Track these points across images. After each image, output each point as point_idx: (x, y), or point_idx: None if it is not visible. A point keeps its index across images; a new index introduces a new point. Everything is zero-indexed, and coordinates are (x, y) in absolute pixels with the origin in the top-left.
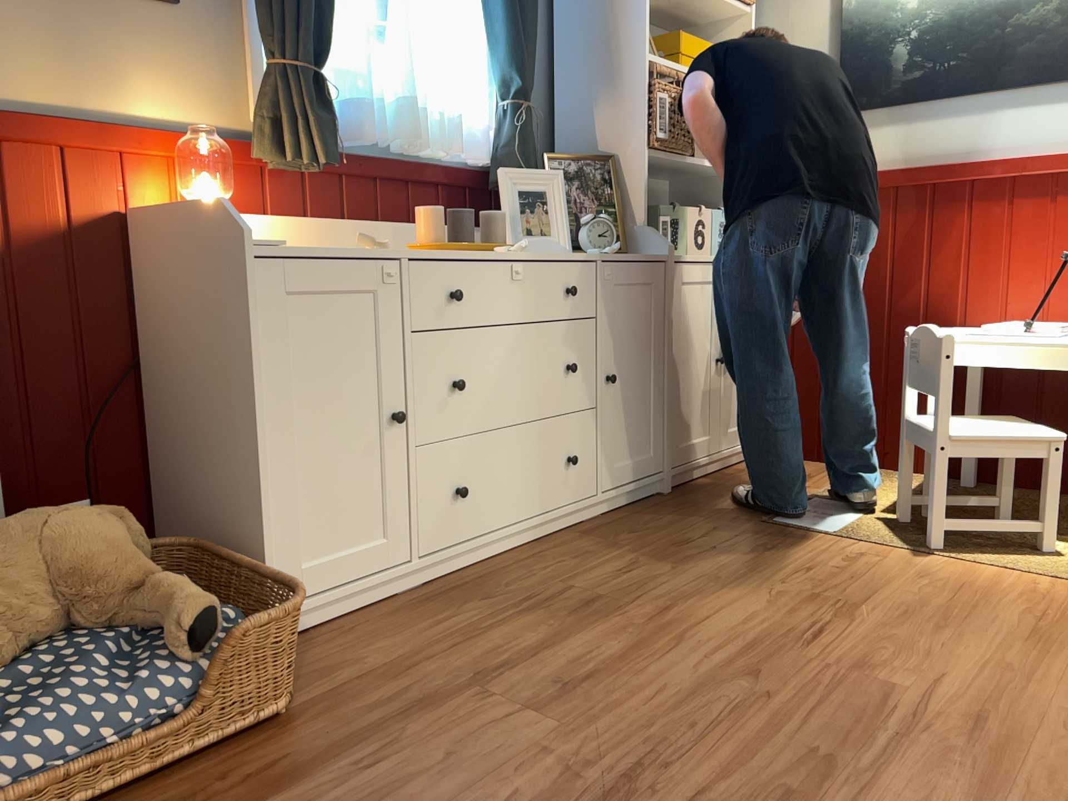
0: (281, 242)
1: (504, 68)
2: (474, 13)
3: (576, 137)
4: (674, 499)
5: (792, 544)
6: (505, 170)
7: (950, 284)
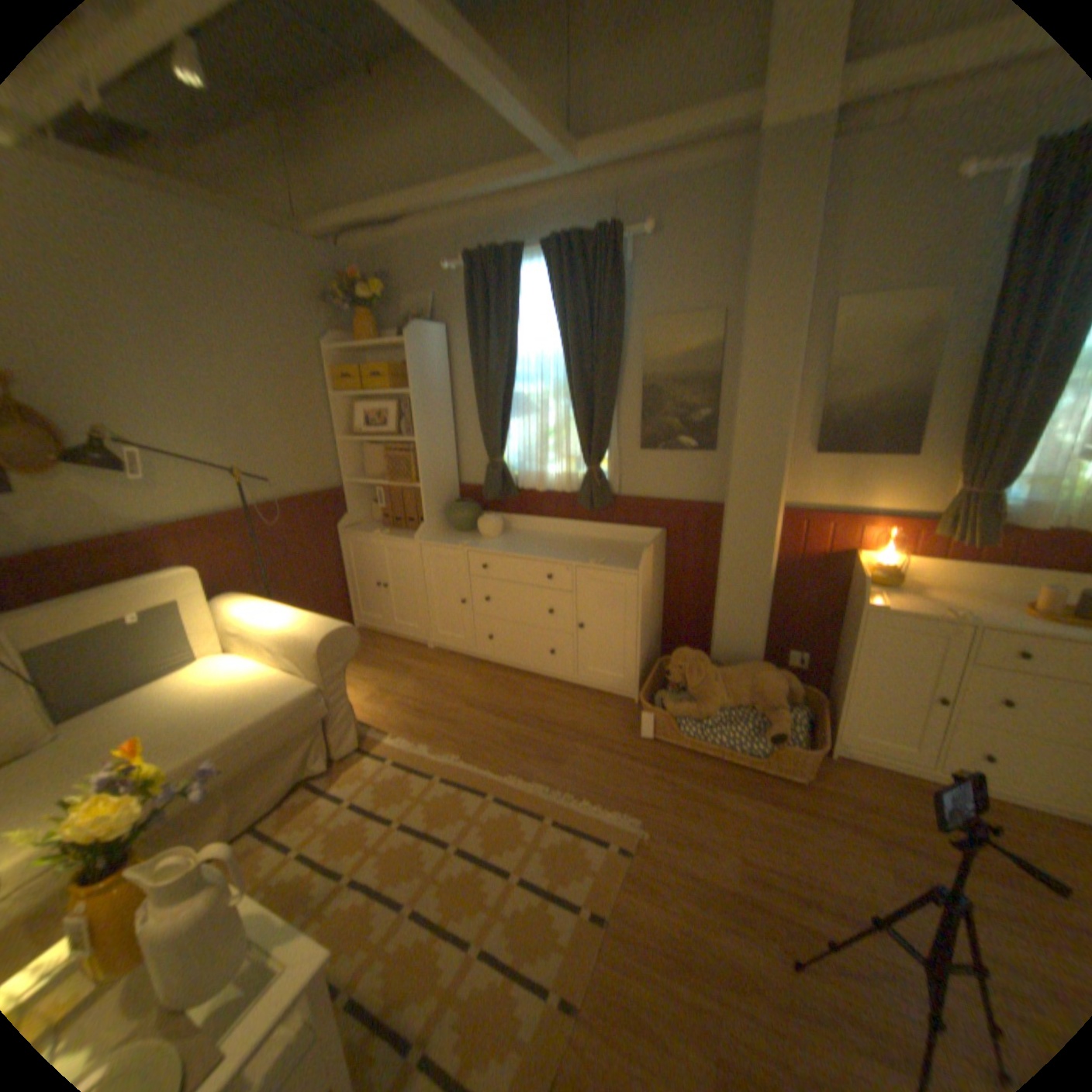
0: (890, 605)
1: None
2: None
3: None
4: None
5: None
6: None
7: None
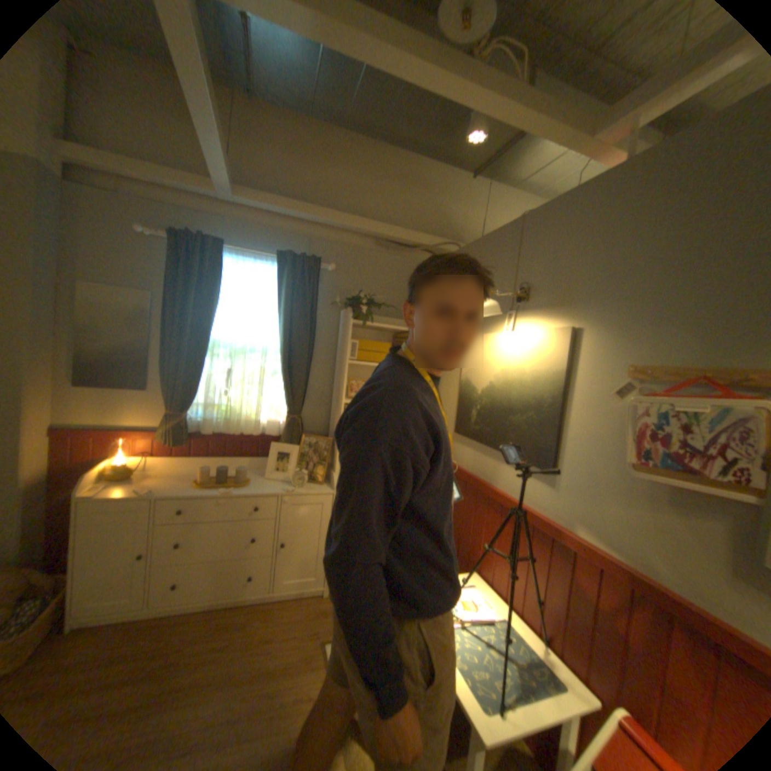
0: (93, 497)
1: (285, 402)
2: (279, 380)
3: (332, 424)
4: (321, 604)
5: (300, 672)
6: (282, 441)
7: (478, 548)
